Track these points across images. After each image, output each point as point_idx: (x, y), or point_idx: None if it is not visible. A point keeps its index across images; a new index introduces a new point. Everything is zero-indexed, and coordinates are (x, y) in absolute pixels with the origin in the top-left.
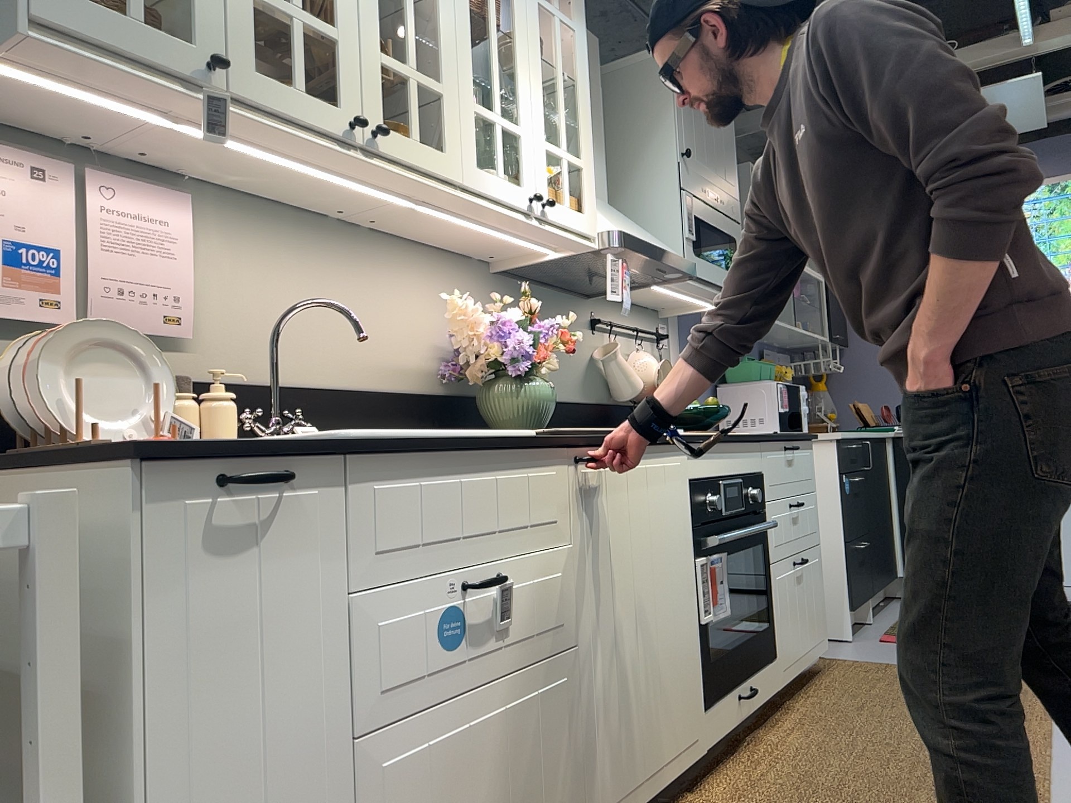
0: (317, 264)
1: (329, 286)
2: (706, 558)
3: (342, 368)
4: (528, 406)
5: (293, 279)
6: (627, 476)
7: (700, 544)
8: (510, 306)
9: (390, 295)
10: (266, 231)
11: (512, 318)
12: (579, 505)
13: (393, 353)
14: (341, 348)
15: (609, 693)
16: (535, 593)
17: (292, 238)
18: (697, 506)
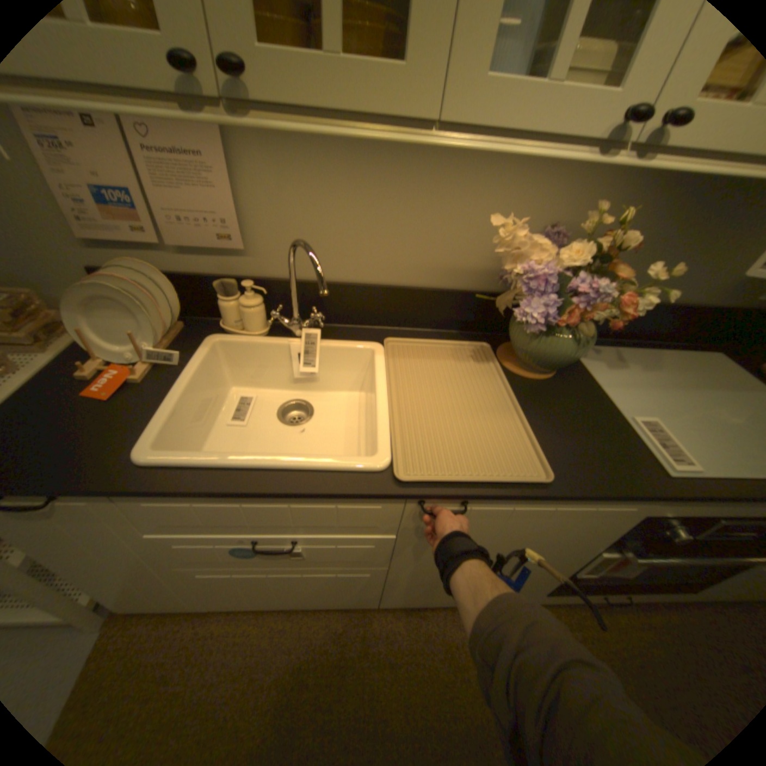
0: (369, 170)
1: (381, 193)
2: (624, 554)
3: (387, 268)
4: (539, 353)
5: (341, 190)
6: (511, 513)
7: (621, 548)
8: (591, 237)
9: (459, 197)
10: (311, 140)
11: (585, 252)
12: (416, 523)
13: (448, 256)
14: (389, 252)
15: (419, 583)
16: (340, 551)
17: (341, 143)
18: (642, 532)
